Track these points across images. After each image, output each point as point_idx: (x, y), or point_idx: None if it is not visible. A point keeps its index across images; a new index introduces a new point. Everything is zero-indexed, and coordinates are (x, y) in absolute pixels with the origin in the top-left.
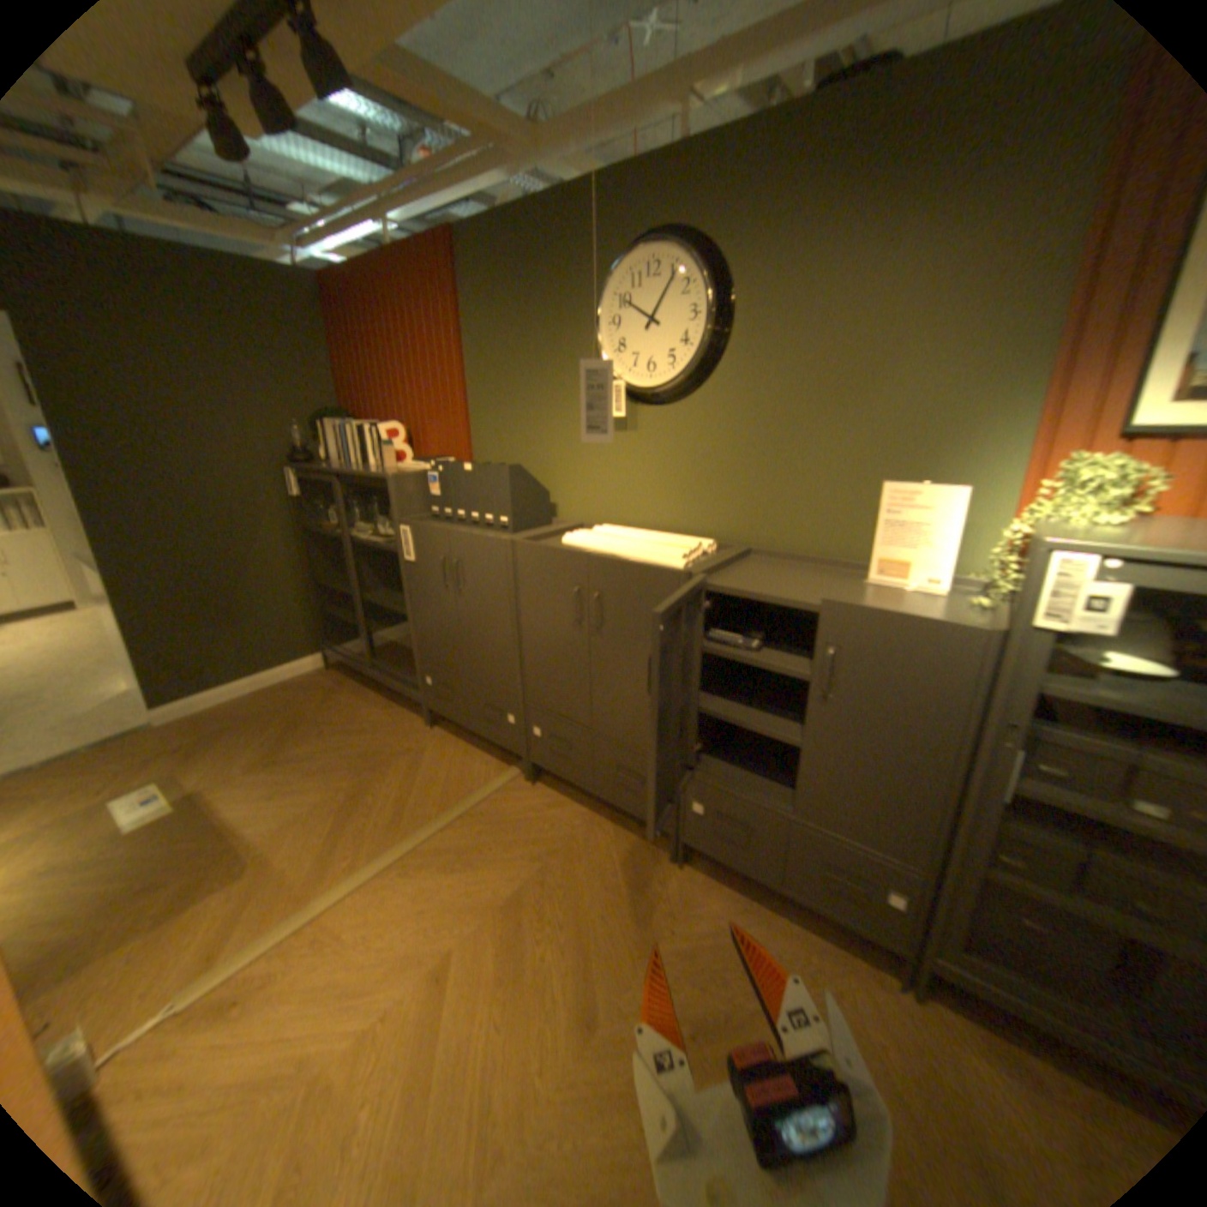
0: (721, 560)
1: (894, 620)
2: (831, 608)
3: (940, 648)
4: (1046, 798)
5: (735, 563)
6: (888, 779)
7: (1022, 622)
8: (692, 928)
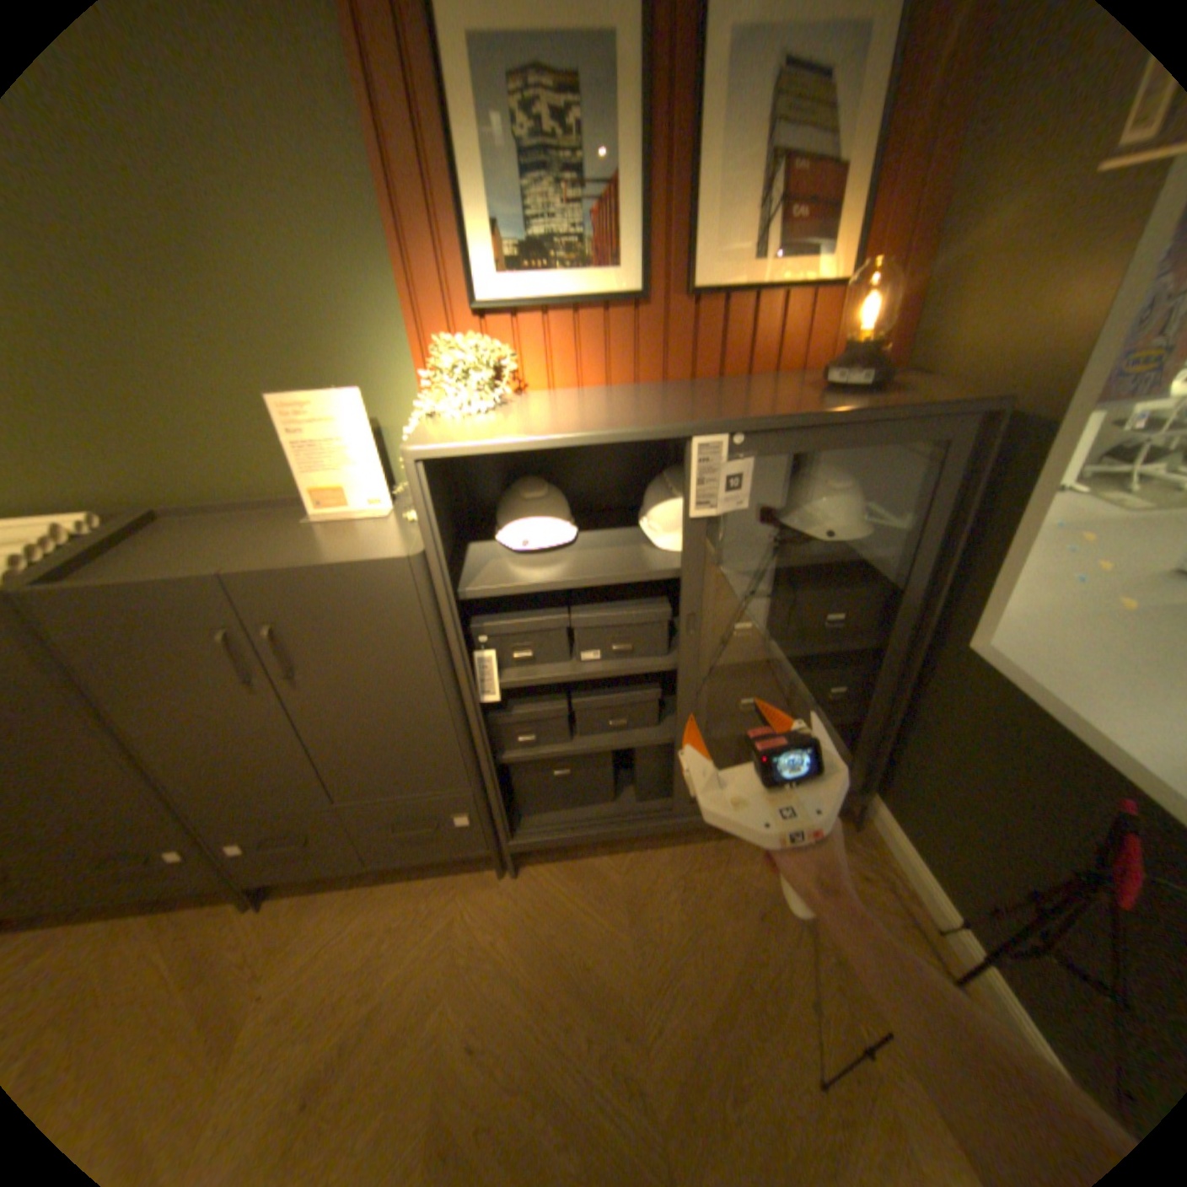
0: (90, 547)
1: (314, 575)
2: (236, 582)
3: (373, 590)
4: (523, 682)
5: (116, 543)
6: (397, 729)
7: (428, 541)
8: (284, 973)
